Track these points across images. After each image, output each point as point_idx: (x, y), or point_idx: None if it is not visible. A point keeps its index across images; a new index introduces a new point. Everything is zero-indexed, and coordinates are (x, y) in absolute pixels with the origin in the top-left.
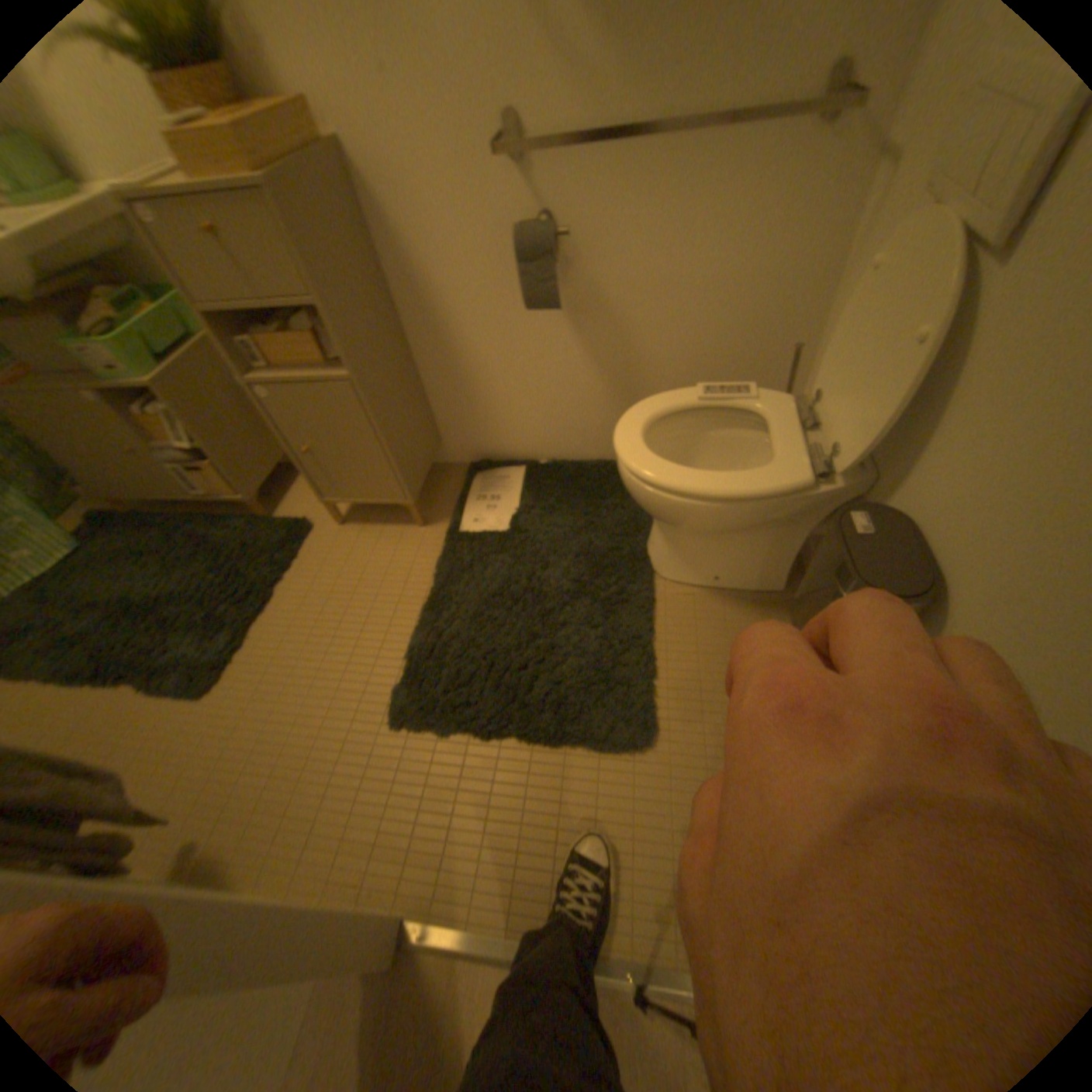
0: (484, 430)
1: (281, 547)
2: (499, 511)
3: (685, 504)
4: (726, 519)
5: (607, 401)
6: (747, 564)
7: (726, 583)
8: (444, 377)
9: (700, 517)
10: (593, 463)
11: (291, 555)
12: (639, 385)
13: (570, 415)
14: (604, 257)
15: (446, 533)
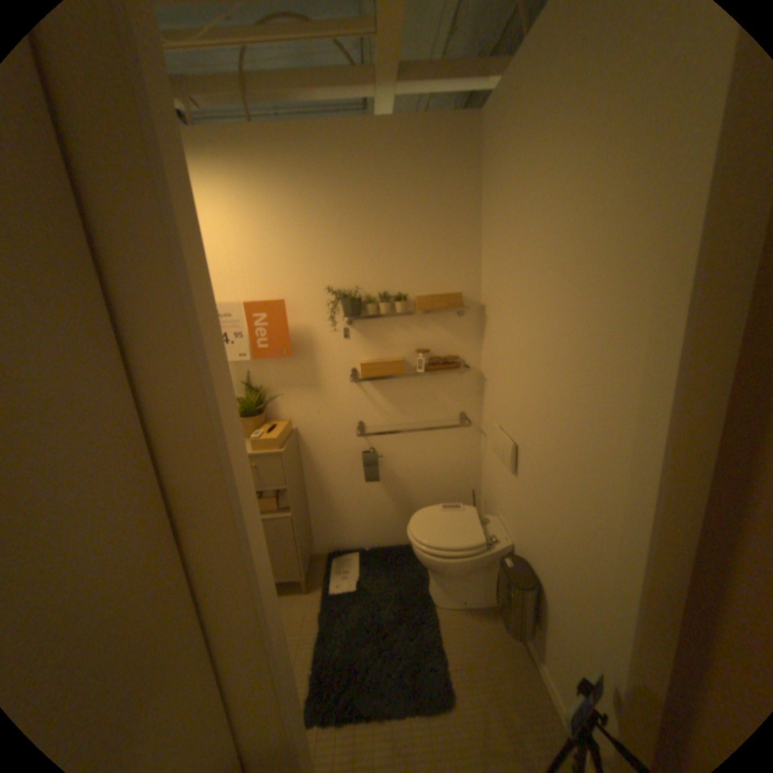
0: (338, 536)
1: None
2: (350, 582)
3: (445, 564)
4: (463, 570)
5: (399, 517)
6: (477, 595)
7: (471, 608)
8: (322, 511)
9: (452, 570)
10: (394, 549)
11: None
12: (412, 509)
13: (381, 525)
14: (395, 463)
15: (322, 598)
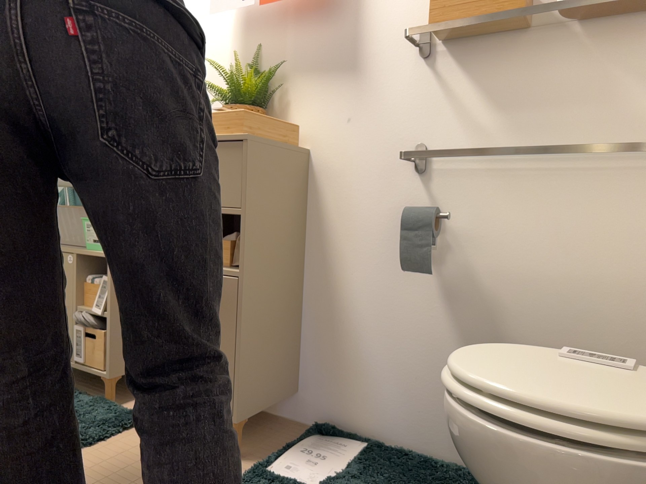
0: (341, 392)
1: (101, 425)
2: (317, 470)
3: (510, 442)
4: (567, 483)
5: None
6: None
7: None
8: (321, 327)
9: (531, 471)
10: (446, 465)
11: (103, 435)
12: None
13: (429, 398)
14: (481, 248)
15: (251, 469)
